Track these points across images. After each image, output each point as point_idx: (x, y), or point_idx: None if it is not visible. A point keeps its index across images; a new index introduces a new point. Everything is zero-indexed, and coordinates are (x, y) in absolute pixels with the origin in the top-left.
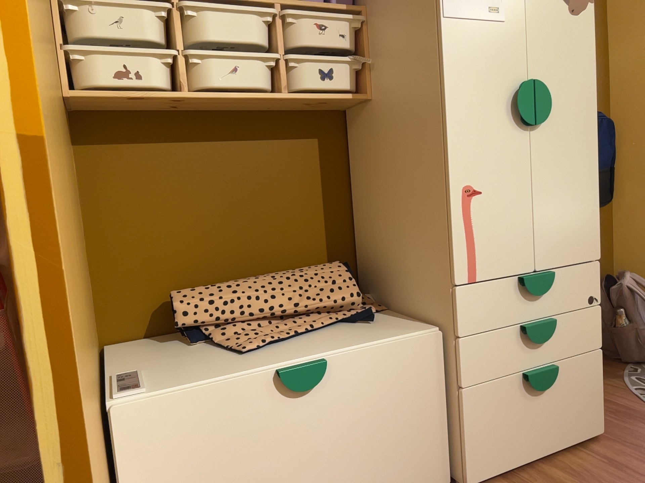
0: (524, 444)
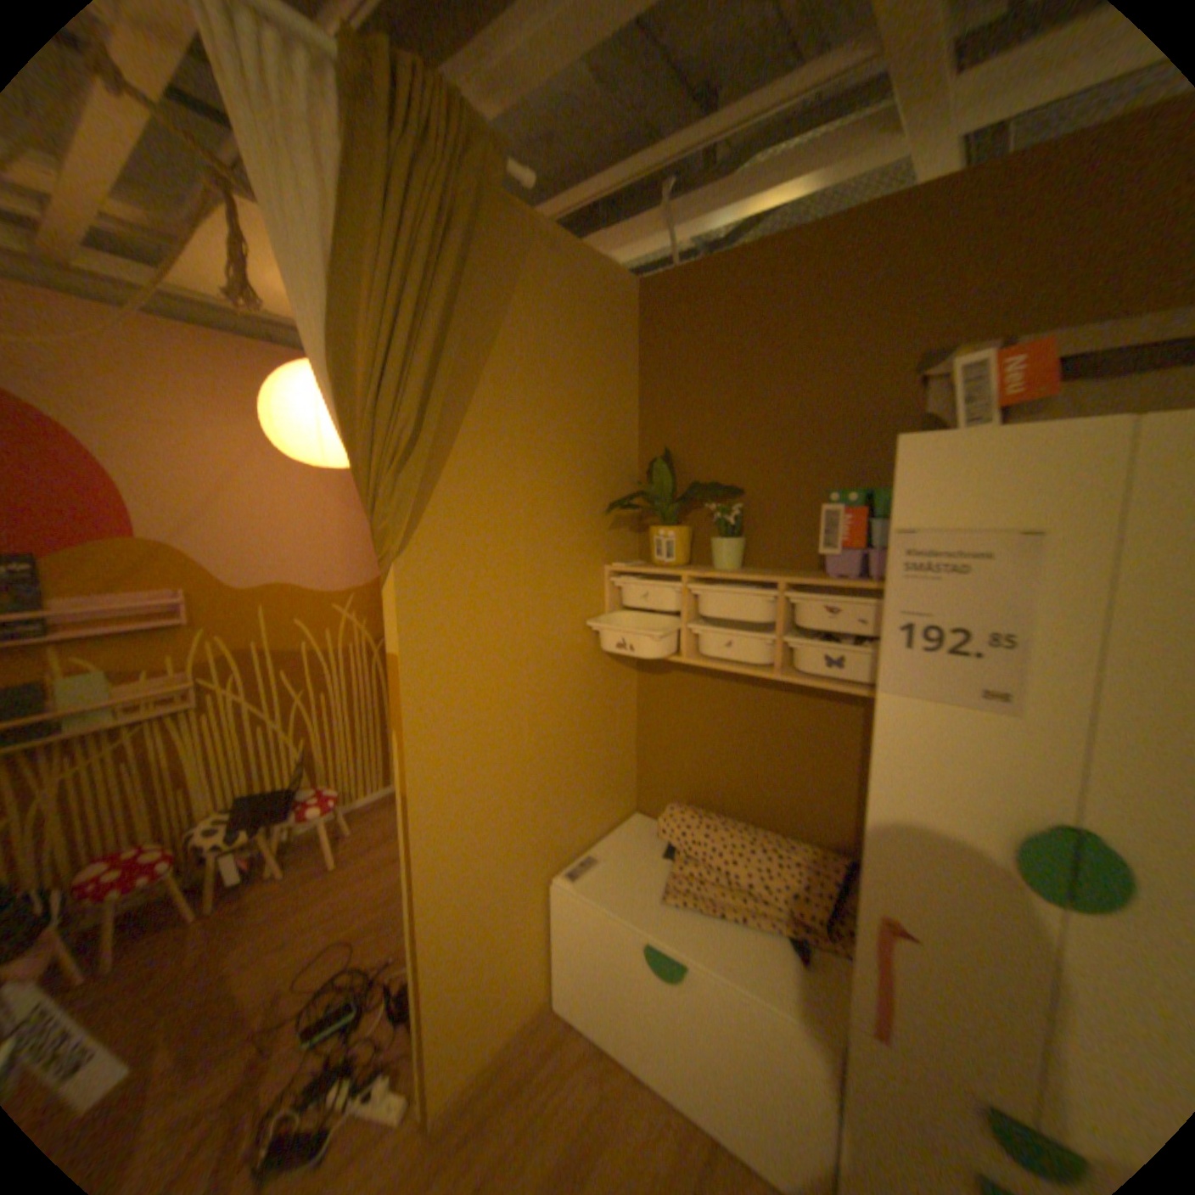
0: None
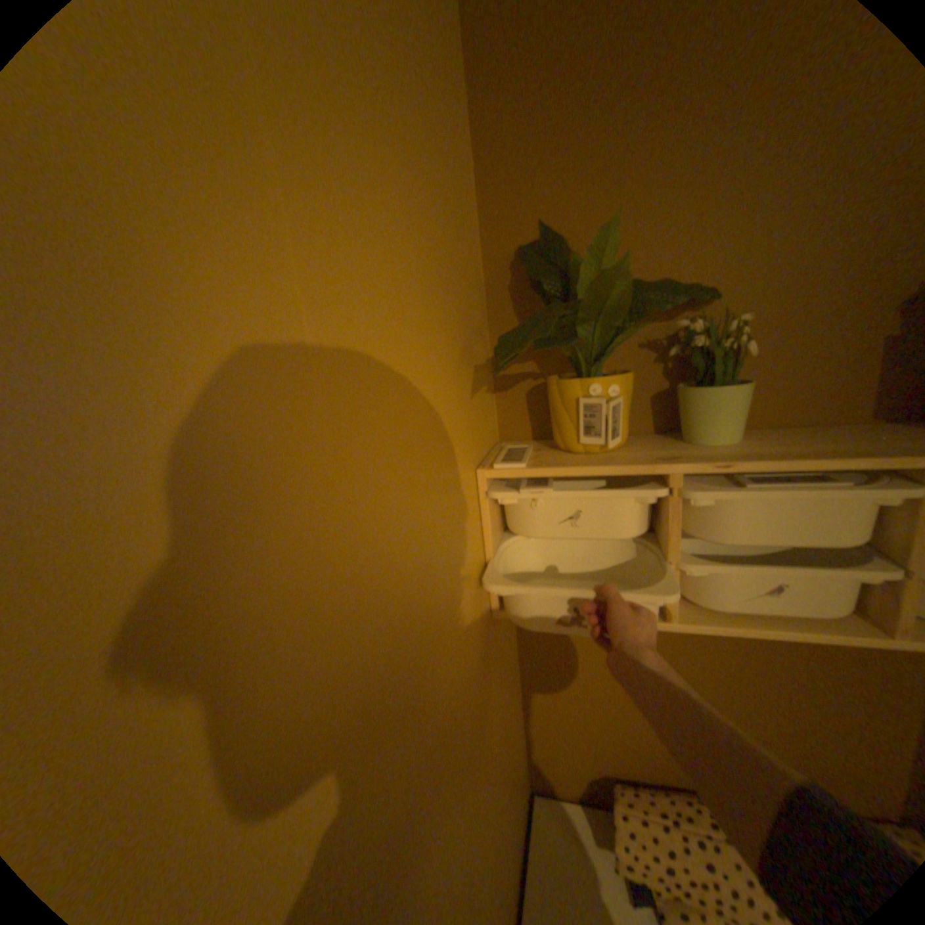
0: None
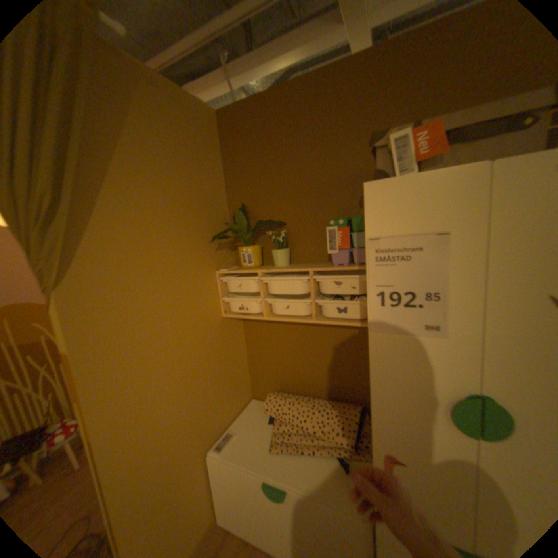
0: None
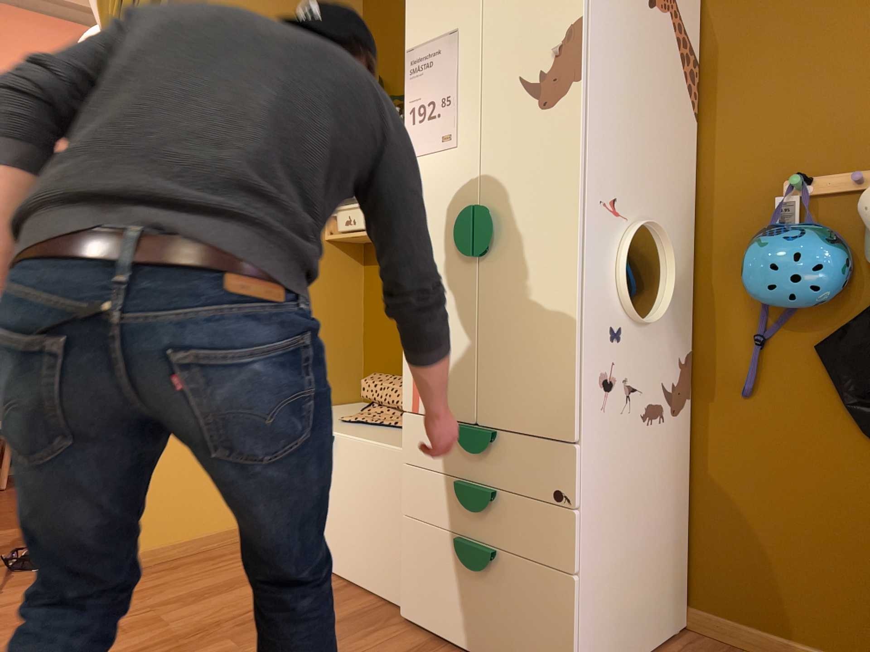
0: (455, 621)
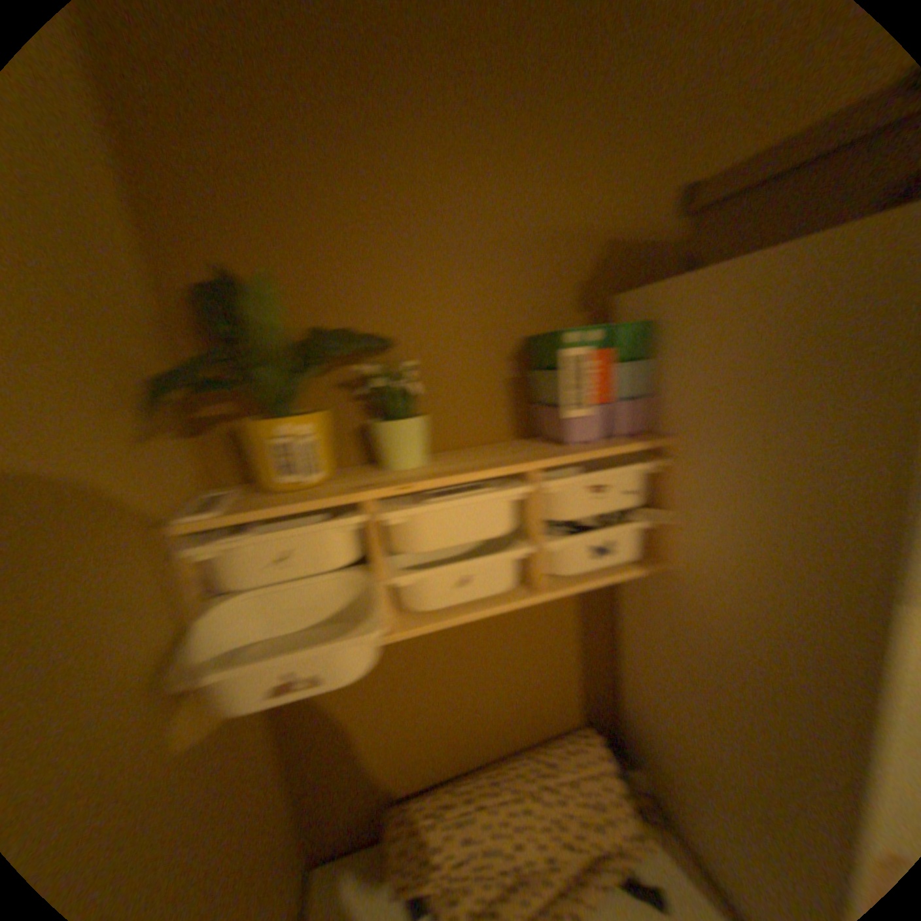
0: None
